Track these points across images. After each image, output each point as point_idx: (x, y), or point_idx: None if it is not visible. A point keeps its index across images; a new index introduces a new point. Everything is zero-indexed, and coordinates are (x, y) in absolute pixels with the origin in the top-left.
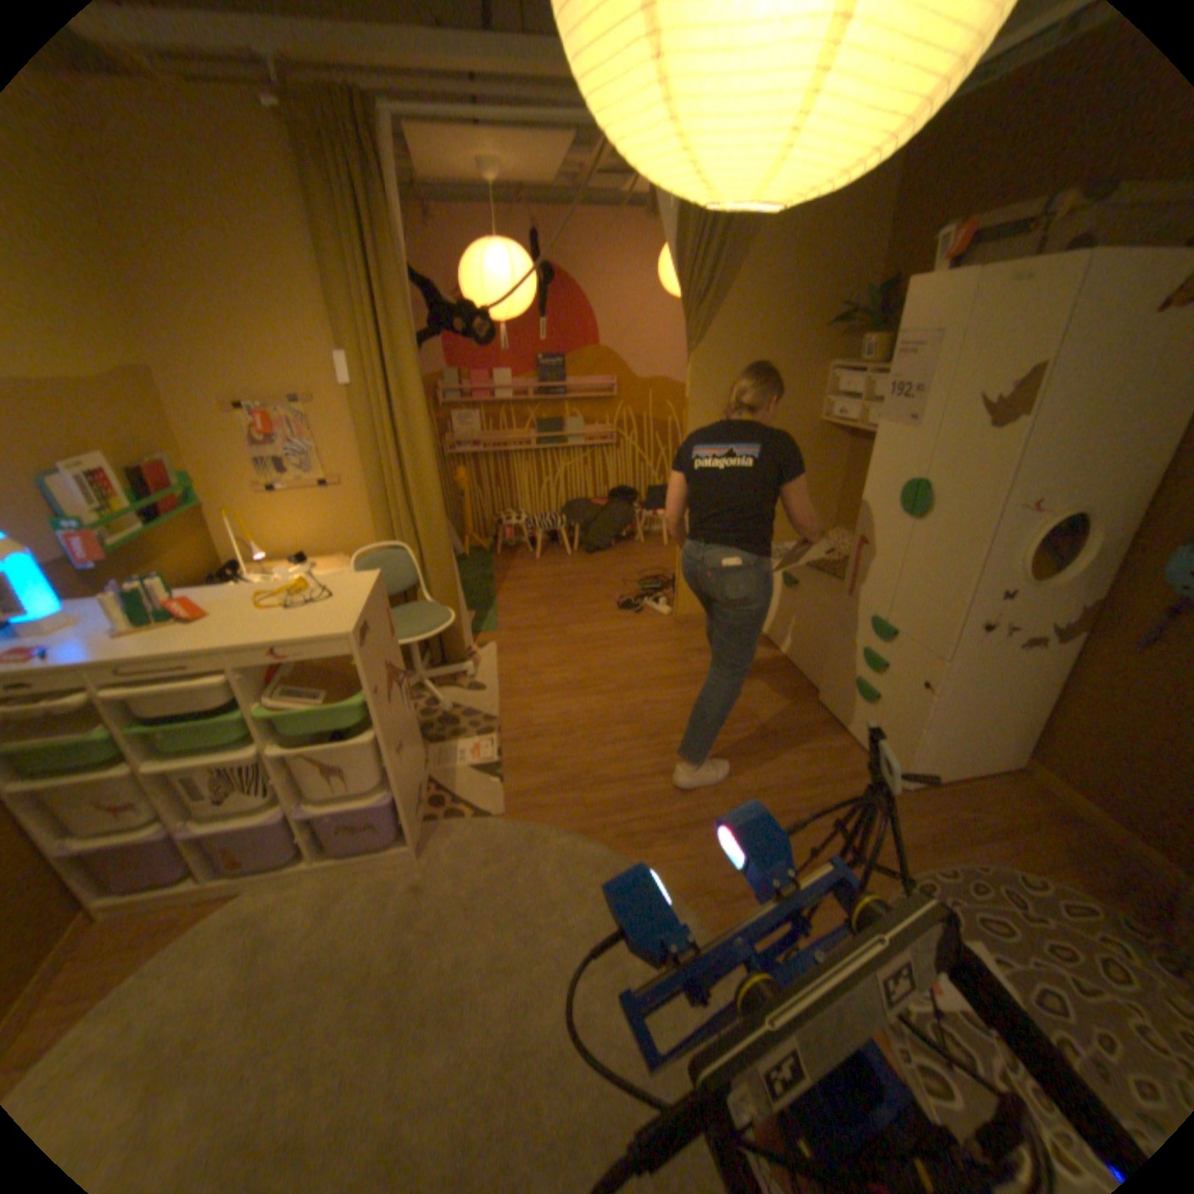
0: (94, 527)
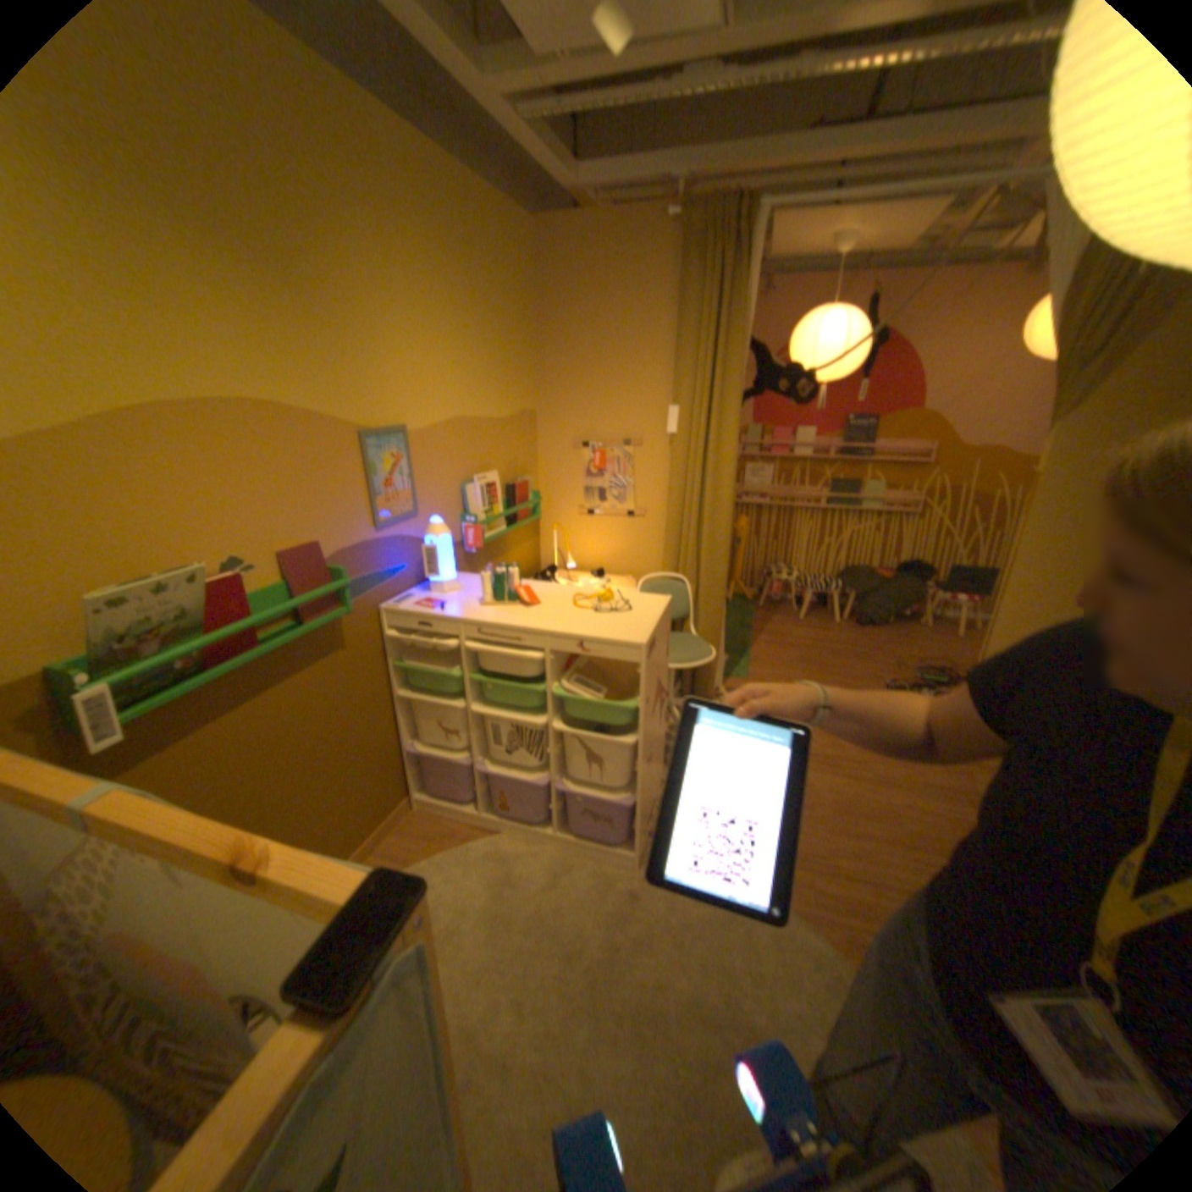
0: (481, 524)
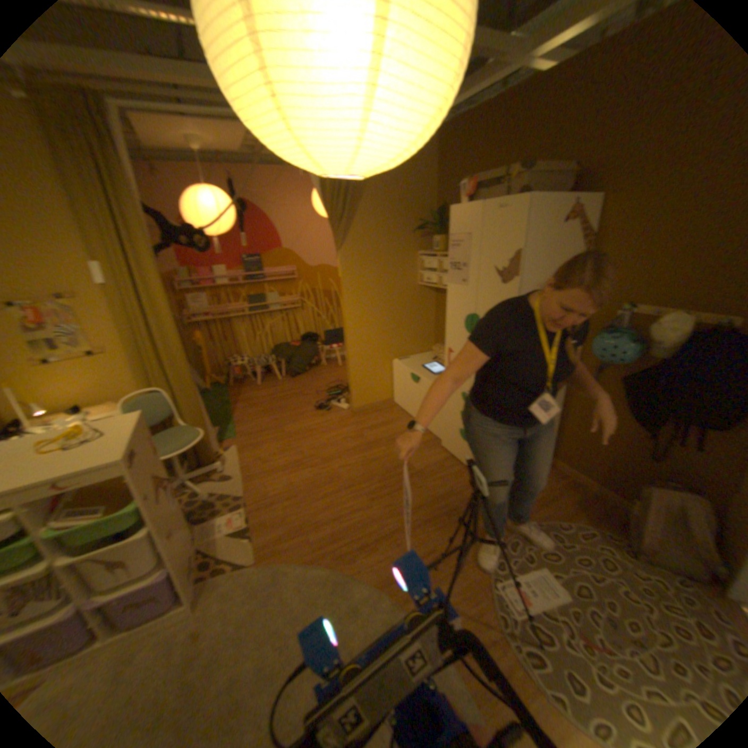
0: None
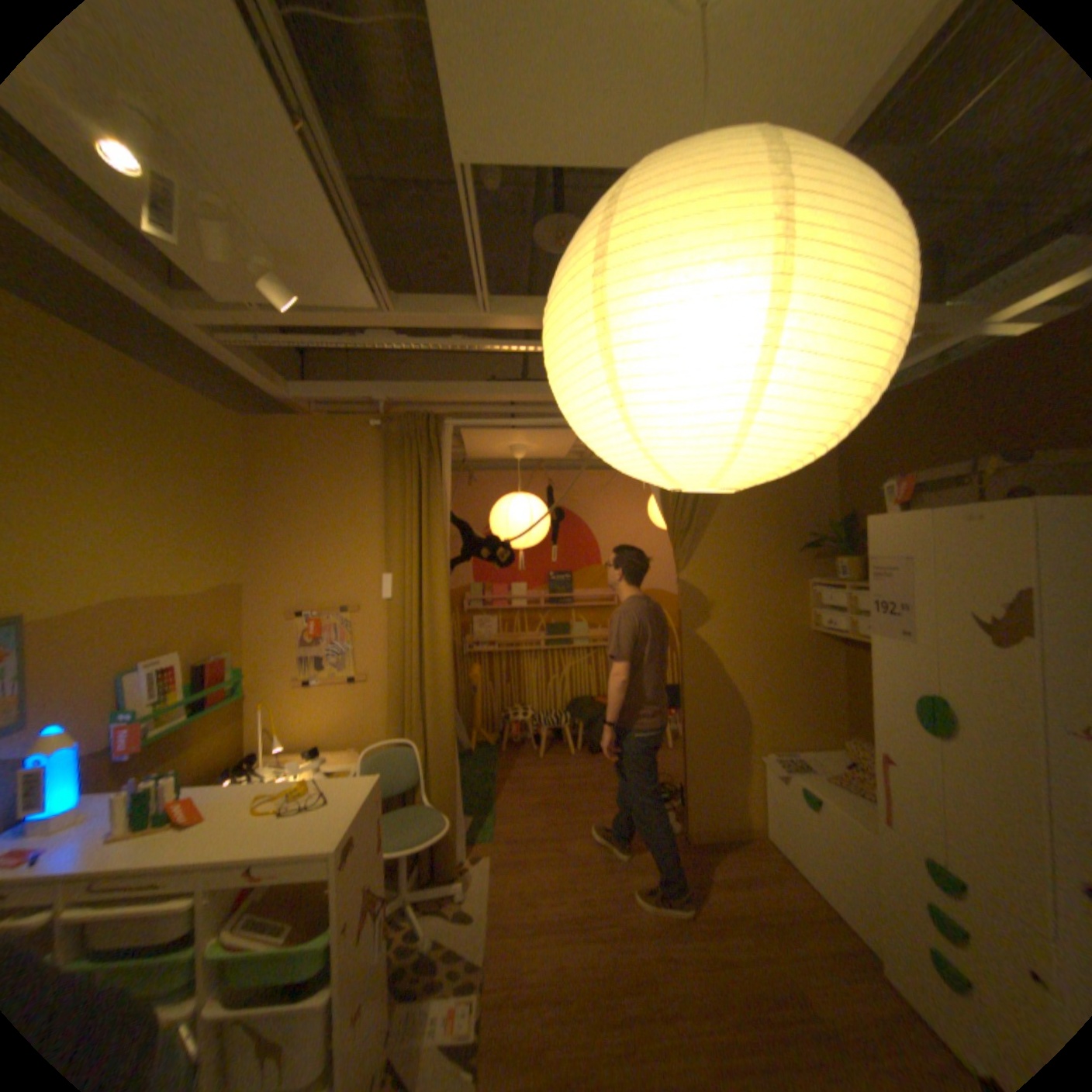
0: (143, 722)
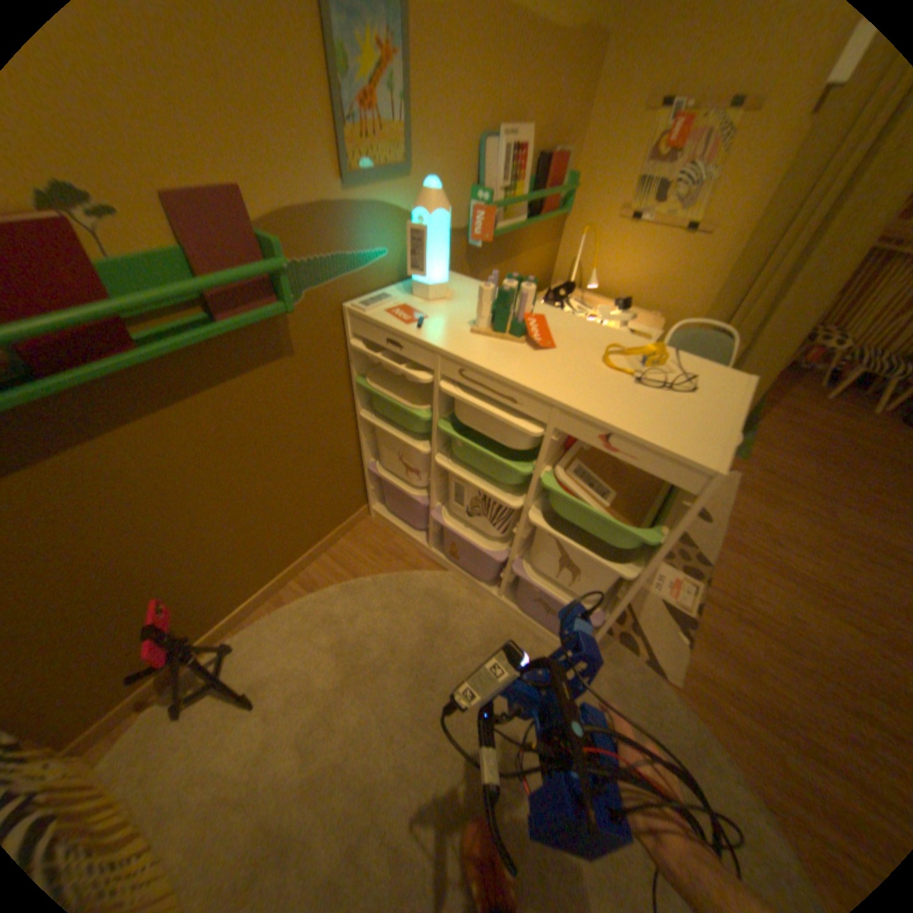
0: (498, 207)
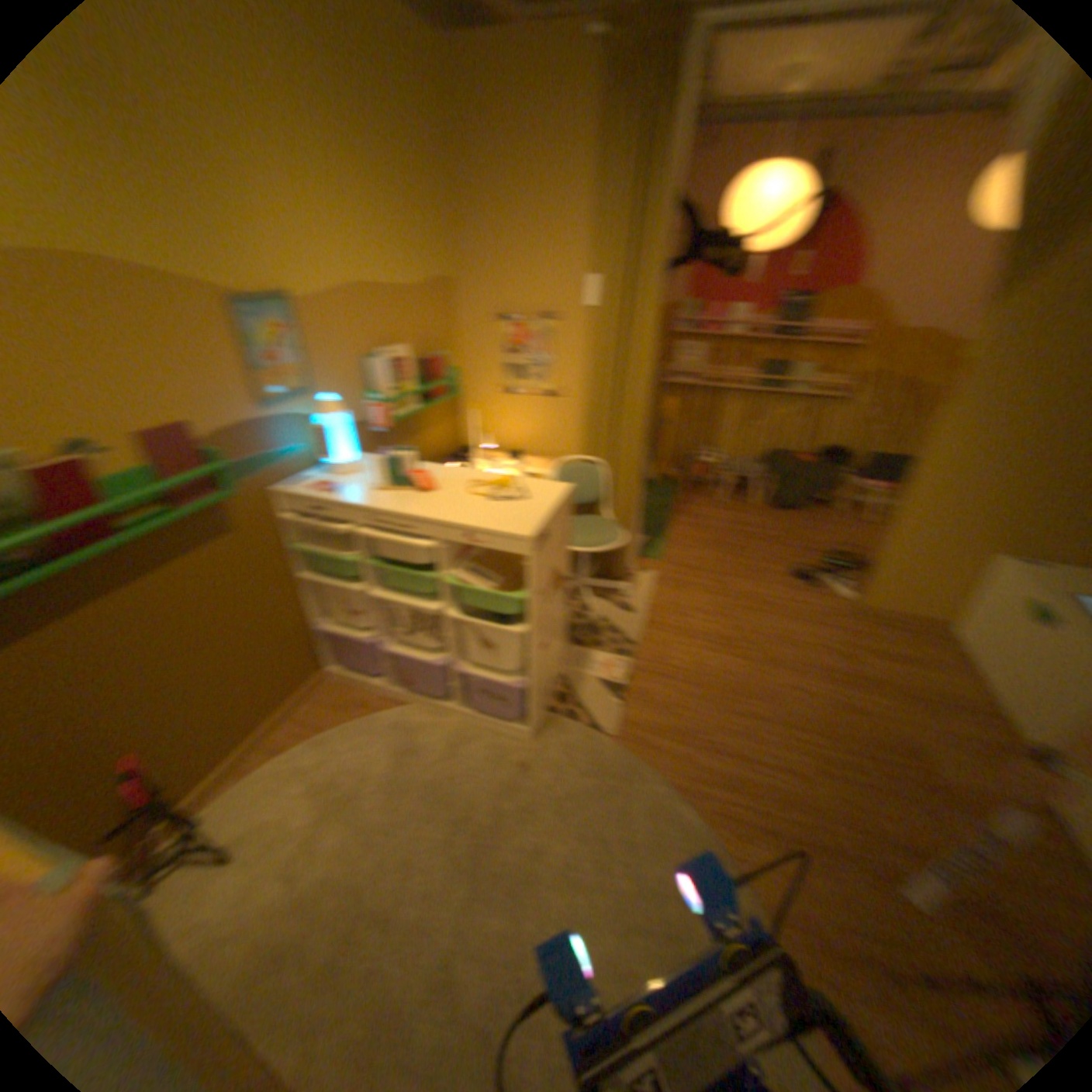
0: (382, 402)
